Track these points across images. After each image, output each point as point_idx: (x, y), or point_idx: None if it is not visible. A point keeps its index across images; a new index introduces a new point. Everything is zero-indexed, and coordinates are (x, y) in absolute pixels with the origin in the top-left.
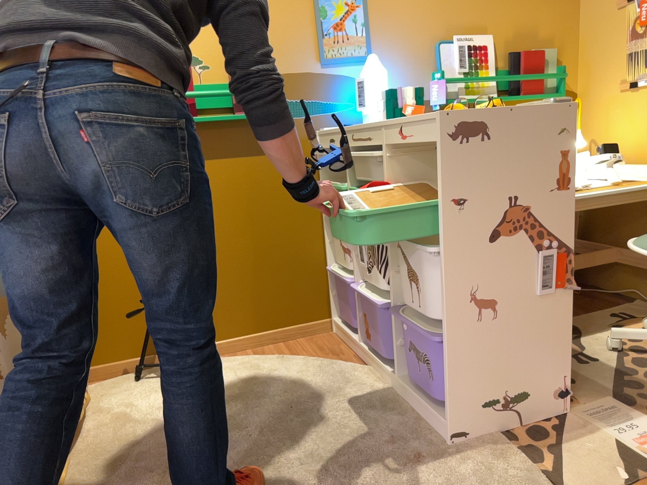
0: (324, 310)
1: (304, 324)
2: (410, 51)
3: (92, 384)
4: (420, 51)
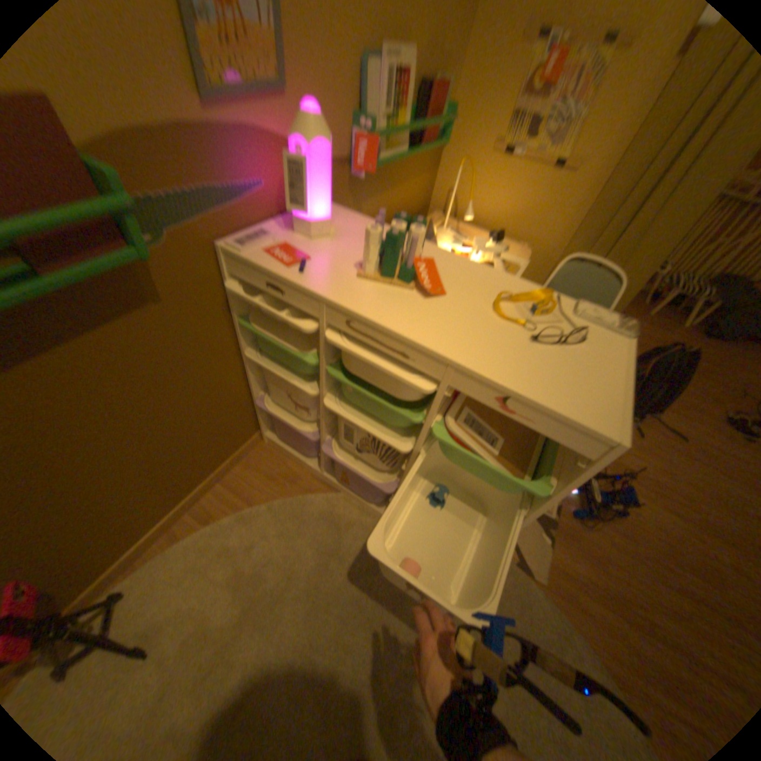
0: (252, 429)
1: (236, 452)
2: (334, 66)
3: None
4: (345, 66)
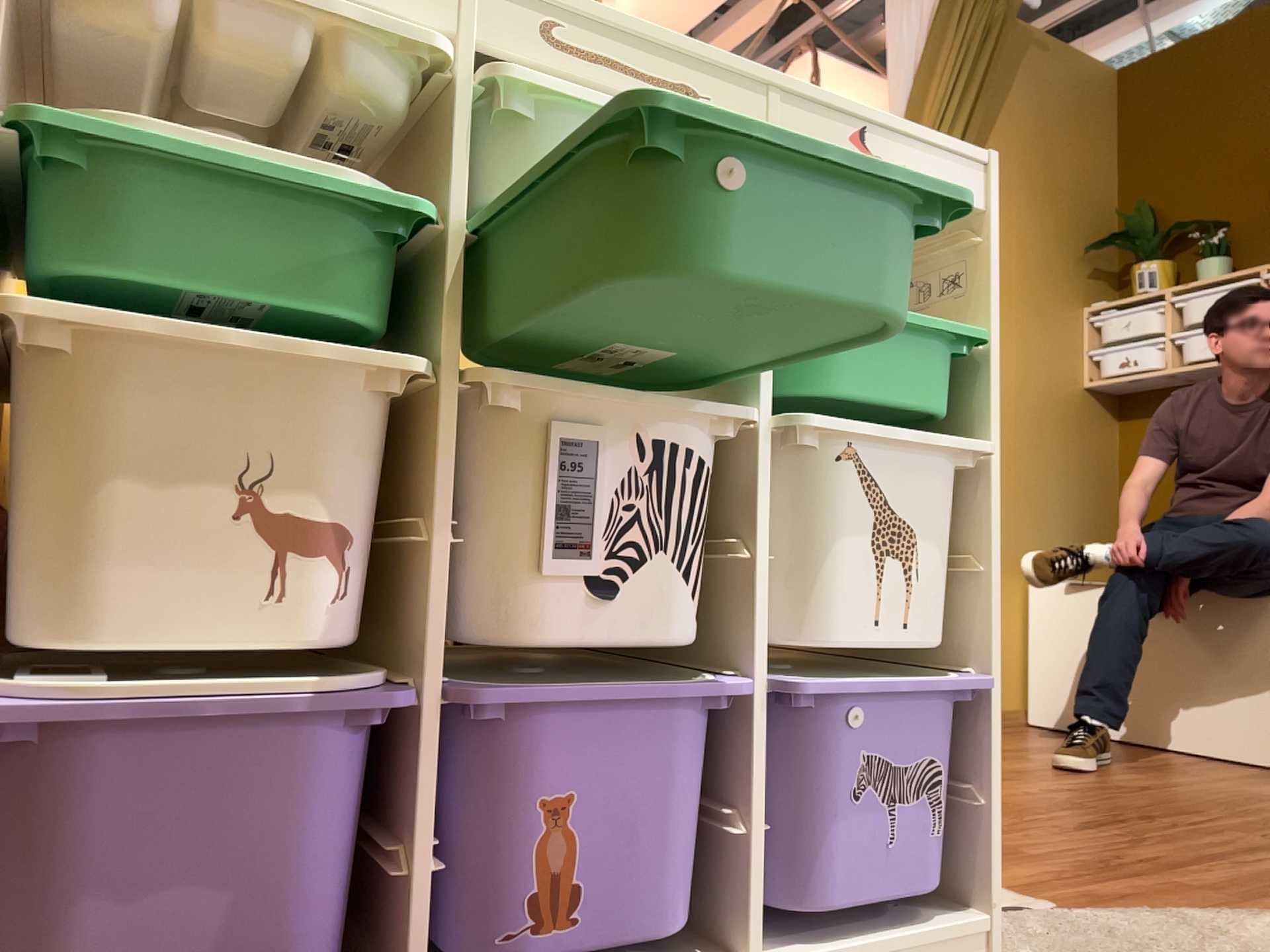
0: None
1: None
2: None
3: None
4: None
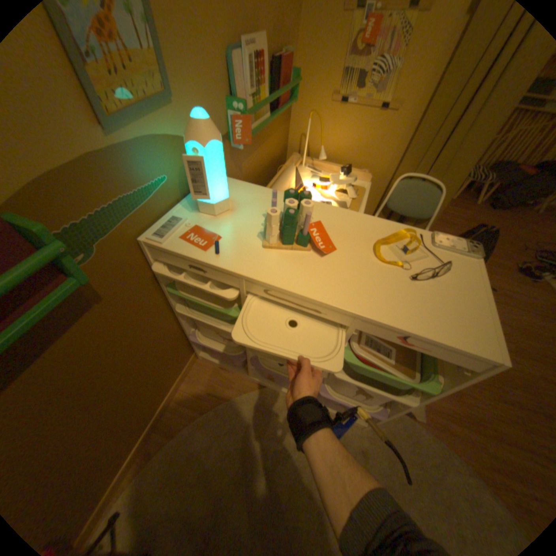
0: (189, 355)
1: (180, 376)
2: (207, 68)
3: None
4: (215, 65)
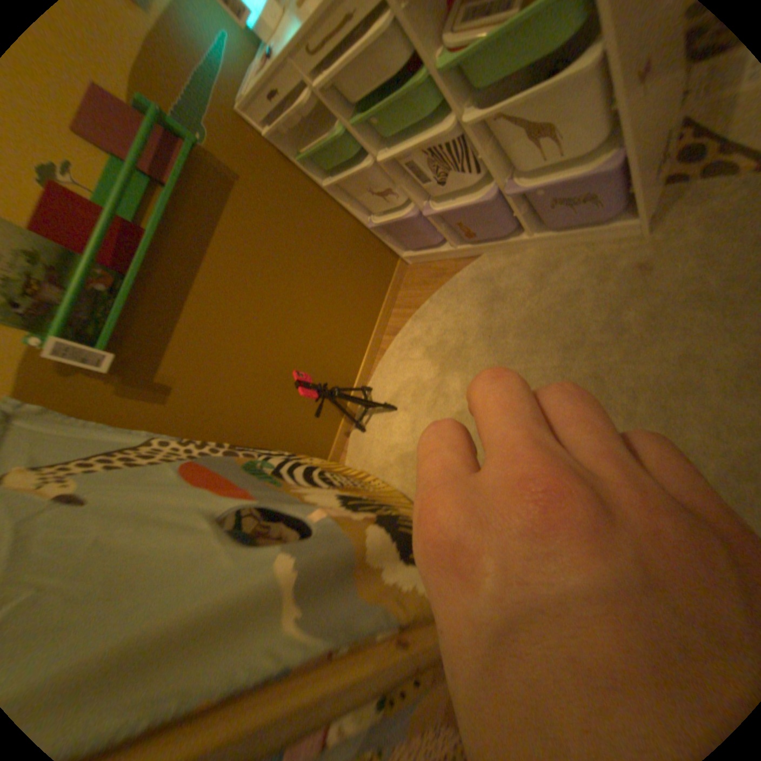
0: (392, 259)
1: (392, 282)
2: None
3: (347, 463)
4: None
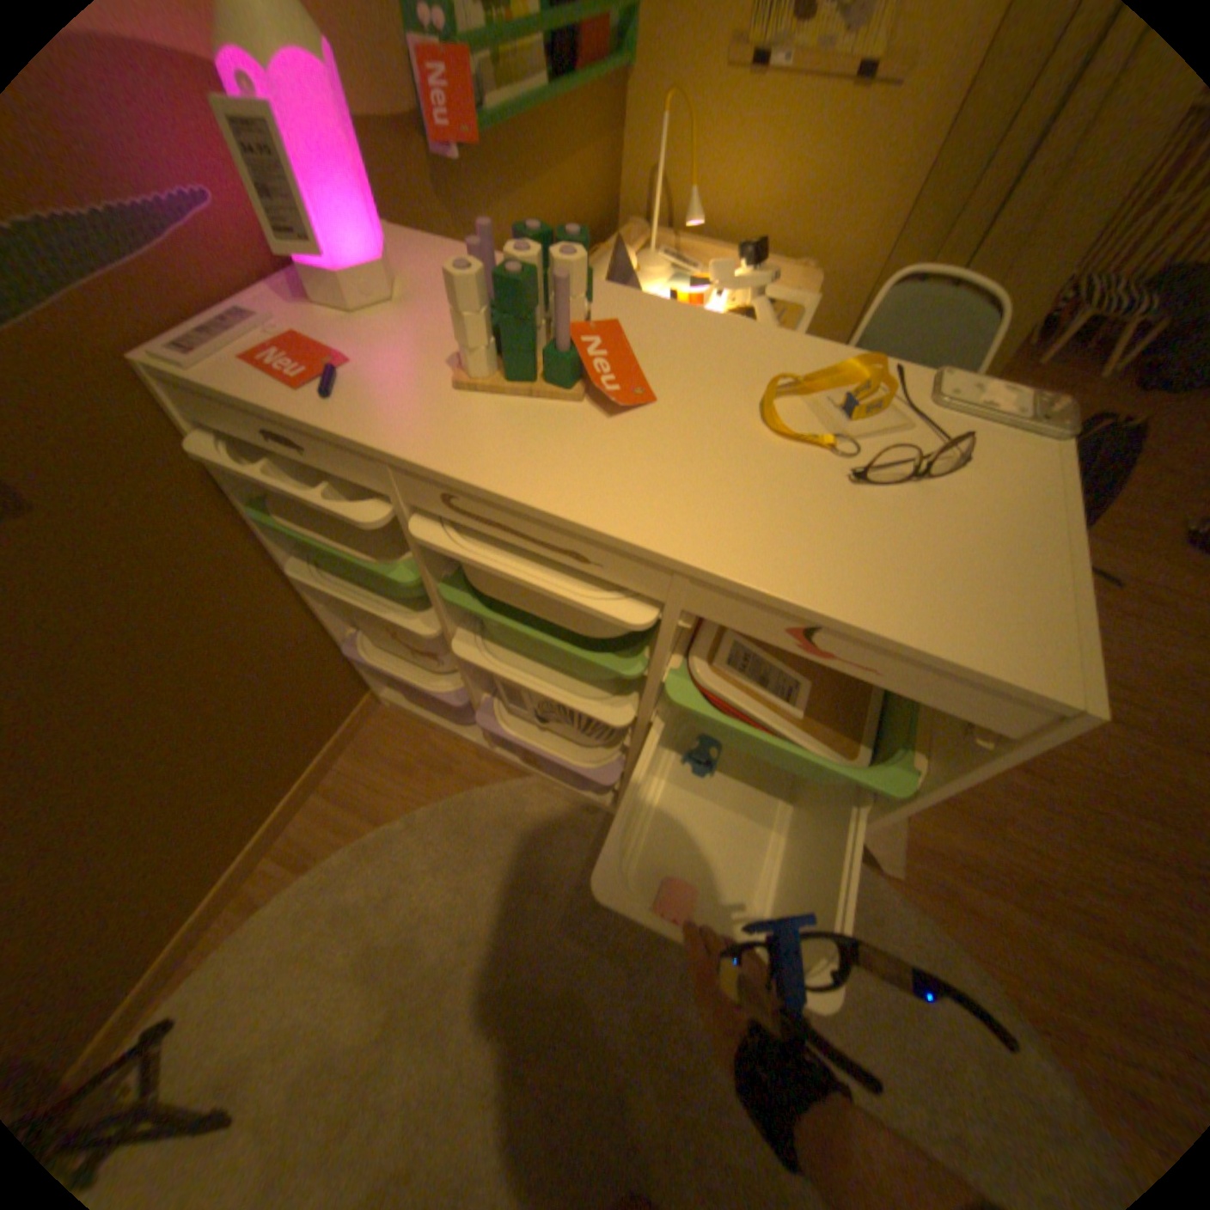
0: (355, 692)
1: (335, 738)
2: None
3: None
4: None
